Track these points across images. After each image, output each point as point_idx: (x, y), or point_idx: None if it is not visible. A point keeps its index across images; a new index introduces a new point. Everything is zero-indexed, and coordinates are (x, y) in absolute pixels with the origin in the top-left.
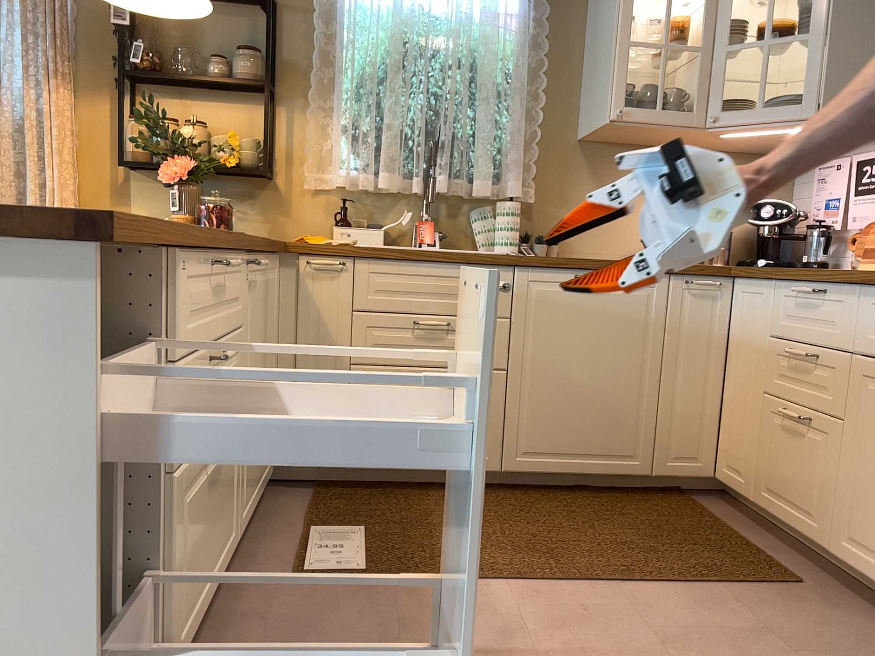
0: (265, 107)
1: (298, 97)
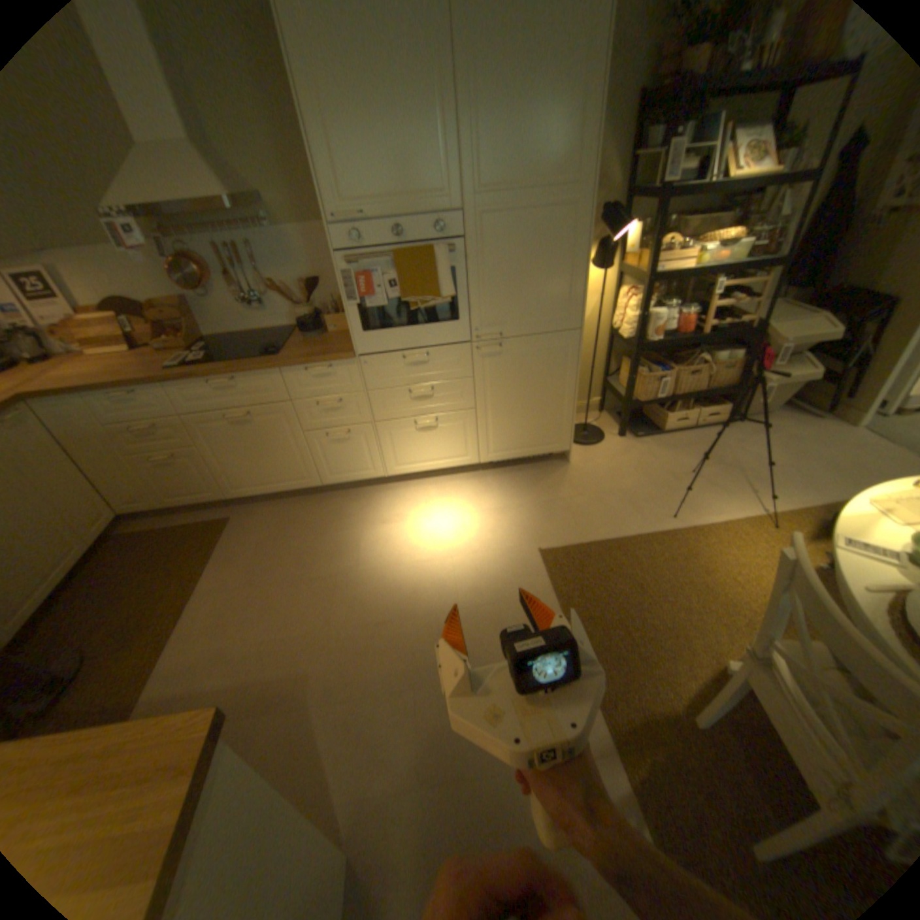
0: None
1: None
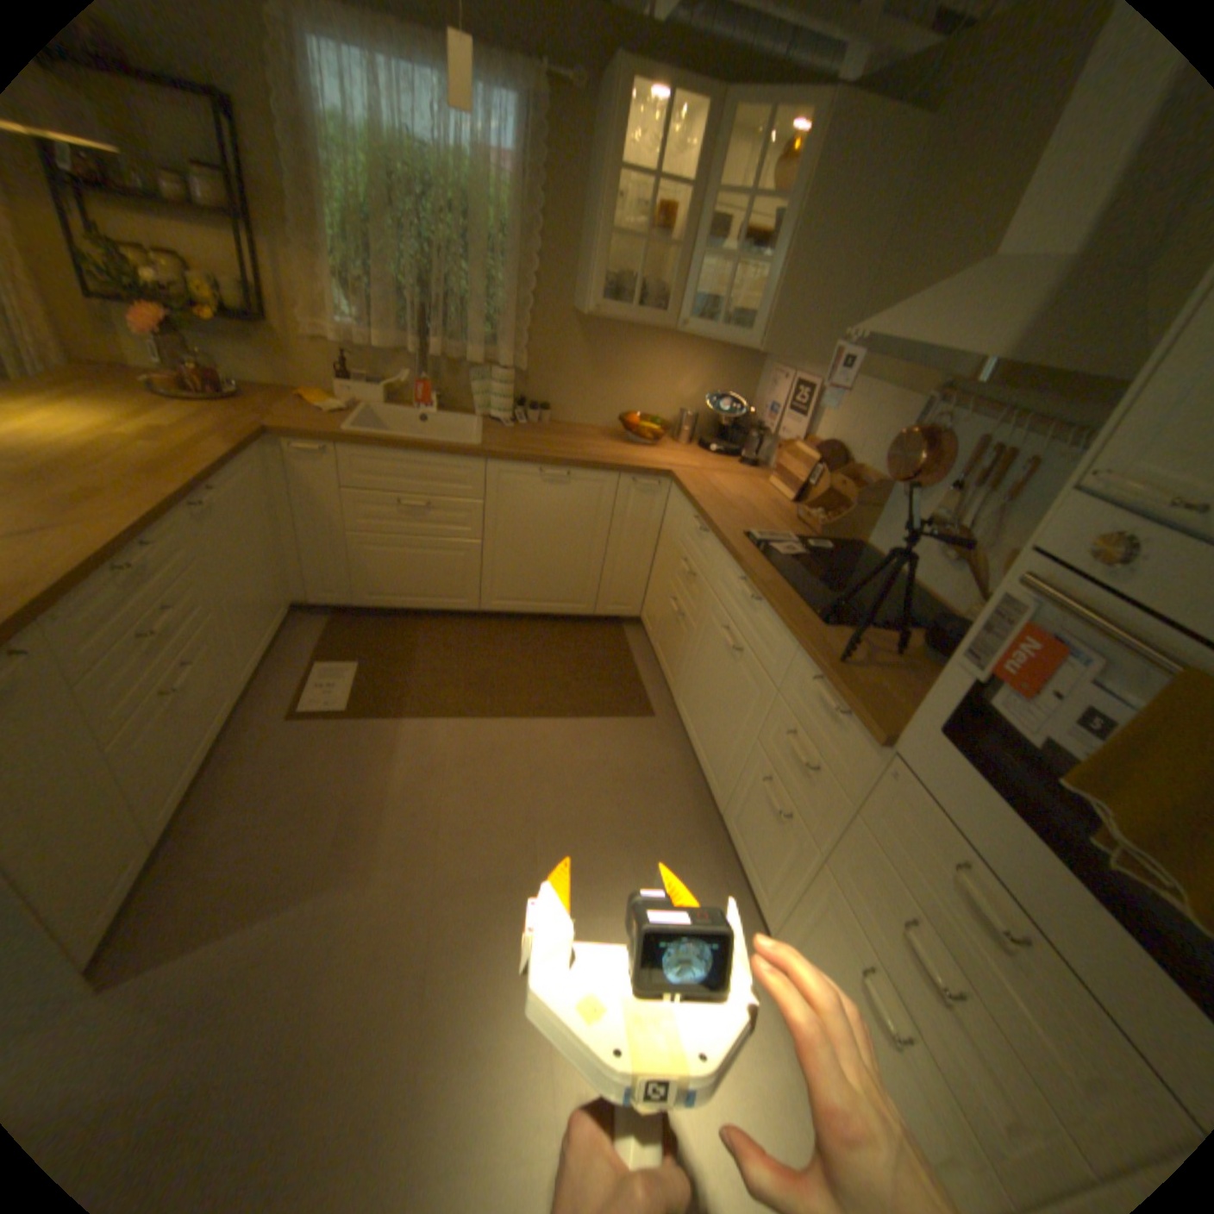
0: (240, 236)
1: (277, 229)
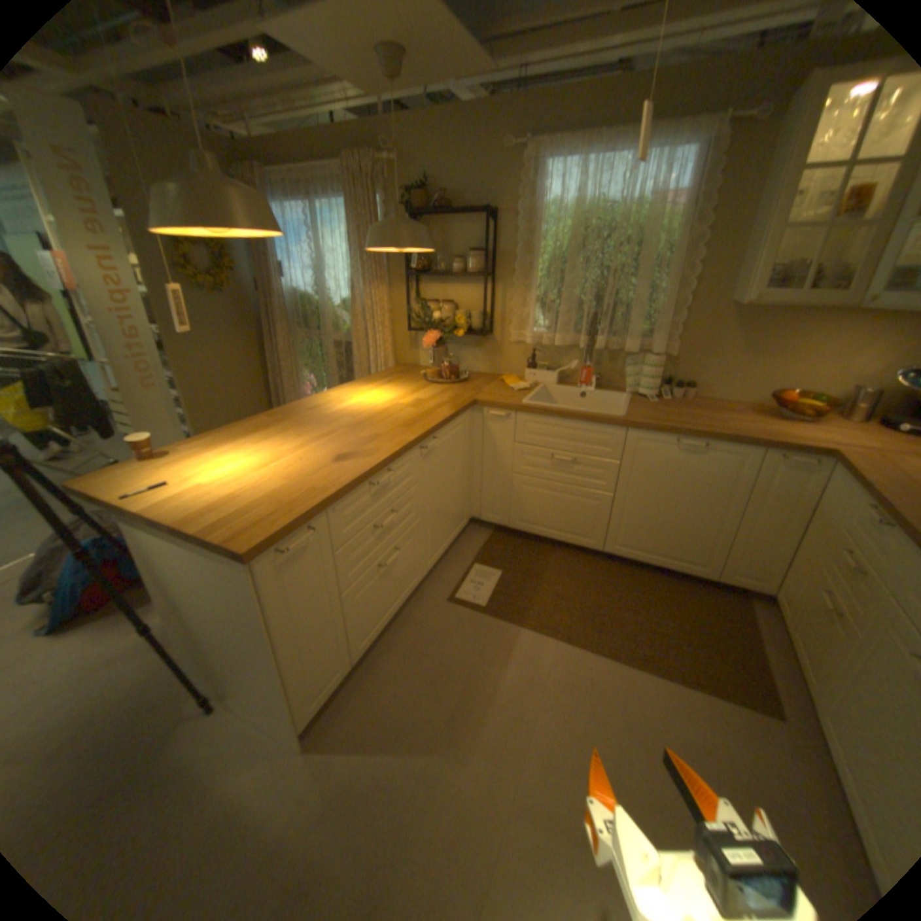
0: (487, 285)
1: (508, 277)
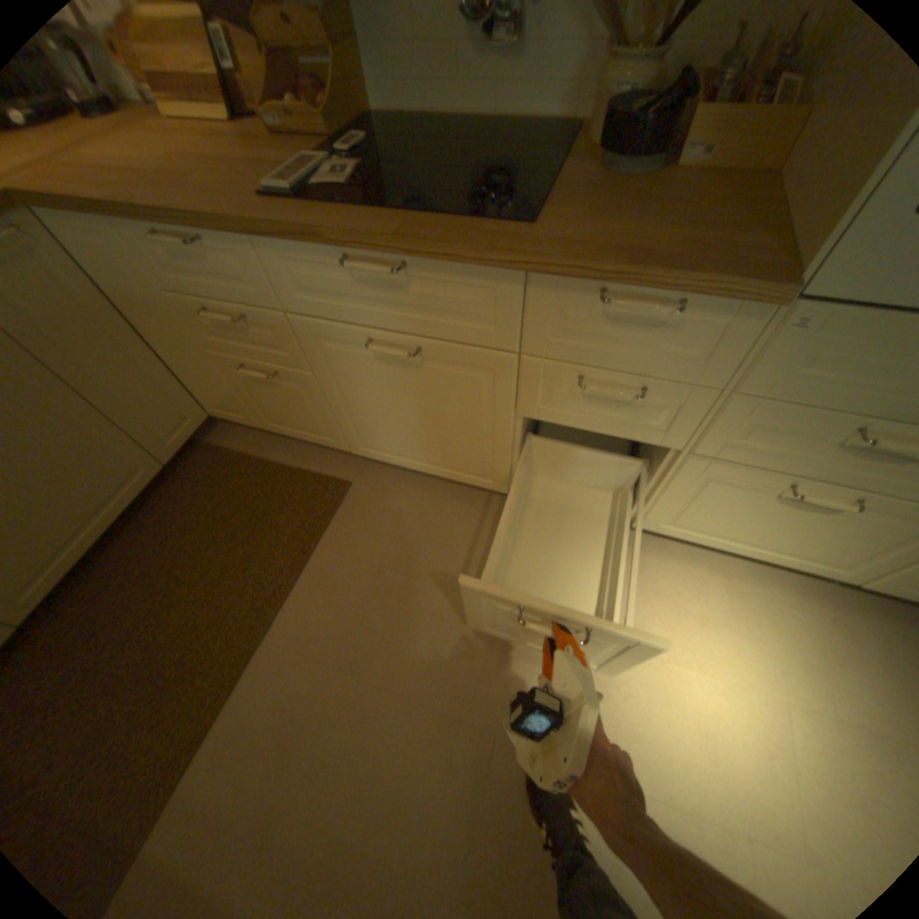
0: None
1: None
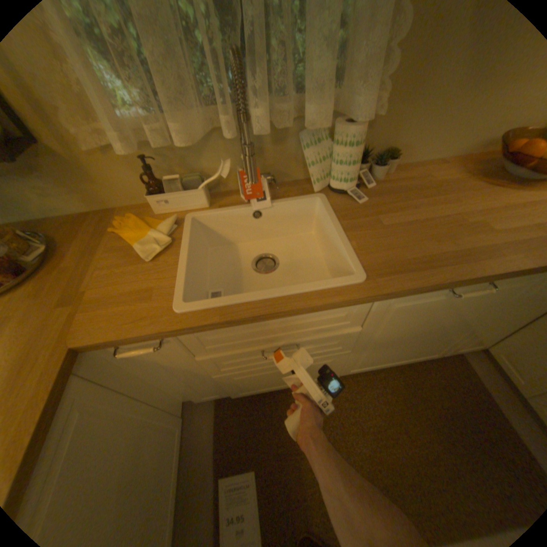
0: None
1: None
